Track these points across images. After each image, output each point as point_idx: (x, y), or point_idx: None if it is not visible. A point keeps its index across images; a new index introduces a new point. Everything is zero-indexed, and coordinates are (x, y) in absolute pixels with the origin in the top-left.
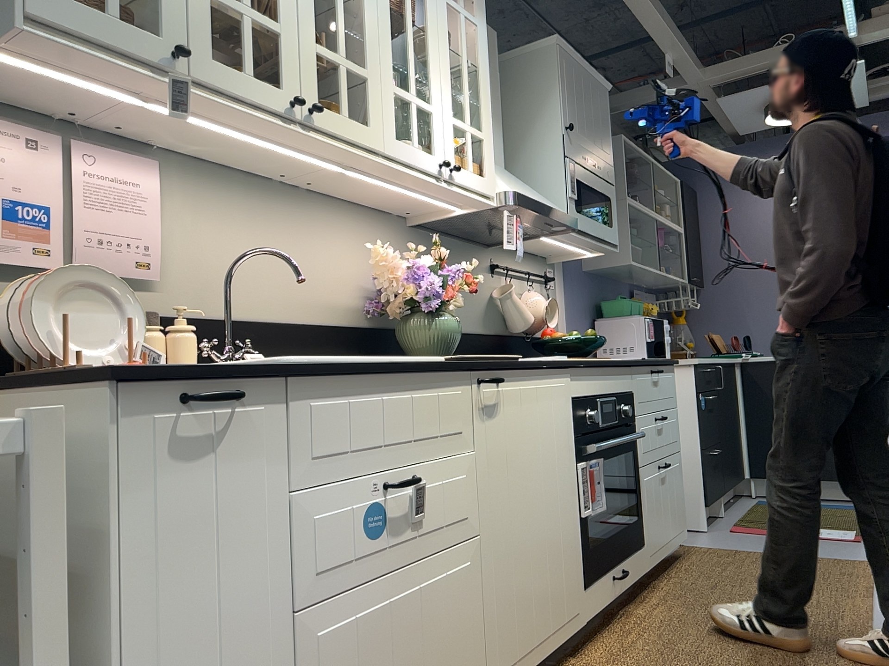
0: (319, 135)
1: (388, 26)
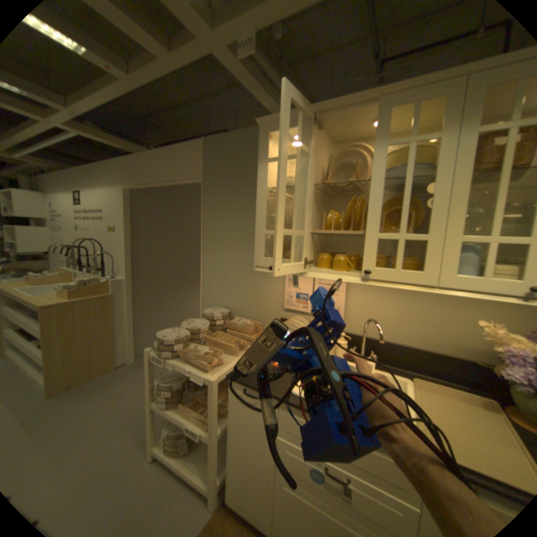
0: (376, 283)
1: (465, 192)
